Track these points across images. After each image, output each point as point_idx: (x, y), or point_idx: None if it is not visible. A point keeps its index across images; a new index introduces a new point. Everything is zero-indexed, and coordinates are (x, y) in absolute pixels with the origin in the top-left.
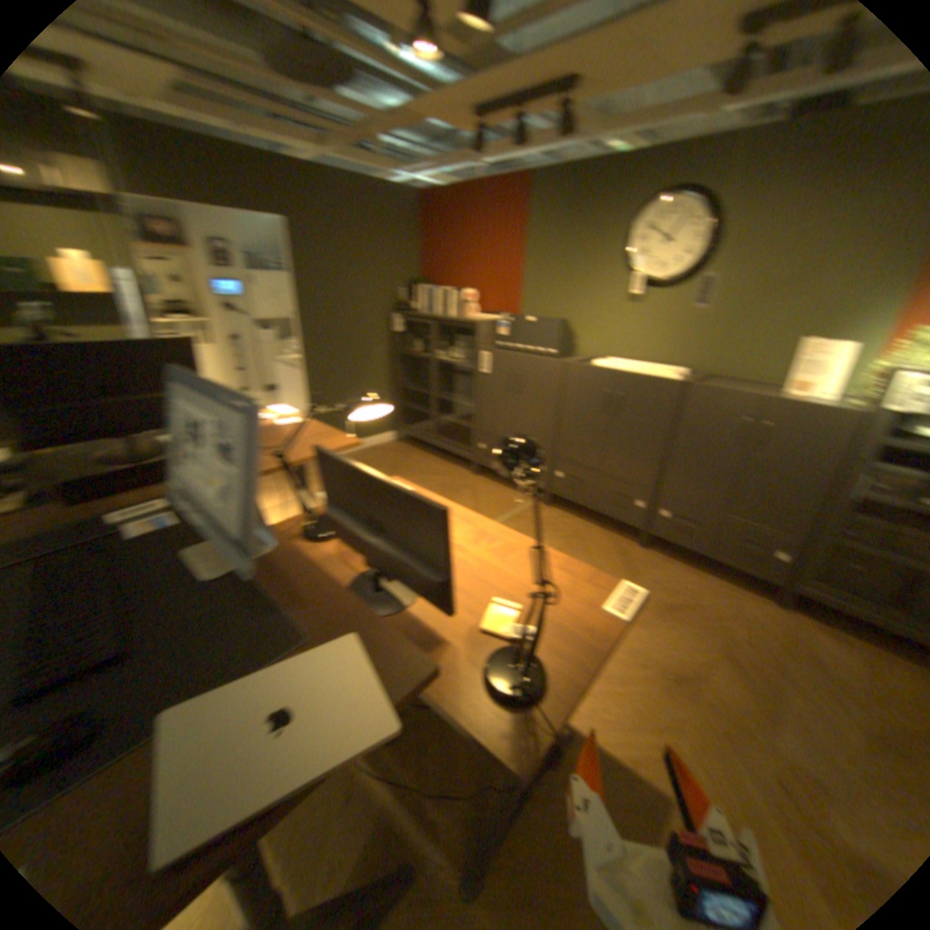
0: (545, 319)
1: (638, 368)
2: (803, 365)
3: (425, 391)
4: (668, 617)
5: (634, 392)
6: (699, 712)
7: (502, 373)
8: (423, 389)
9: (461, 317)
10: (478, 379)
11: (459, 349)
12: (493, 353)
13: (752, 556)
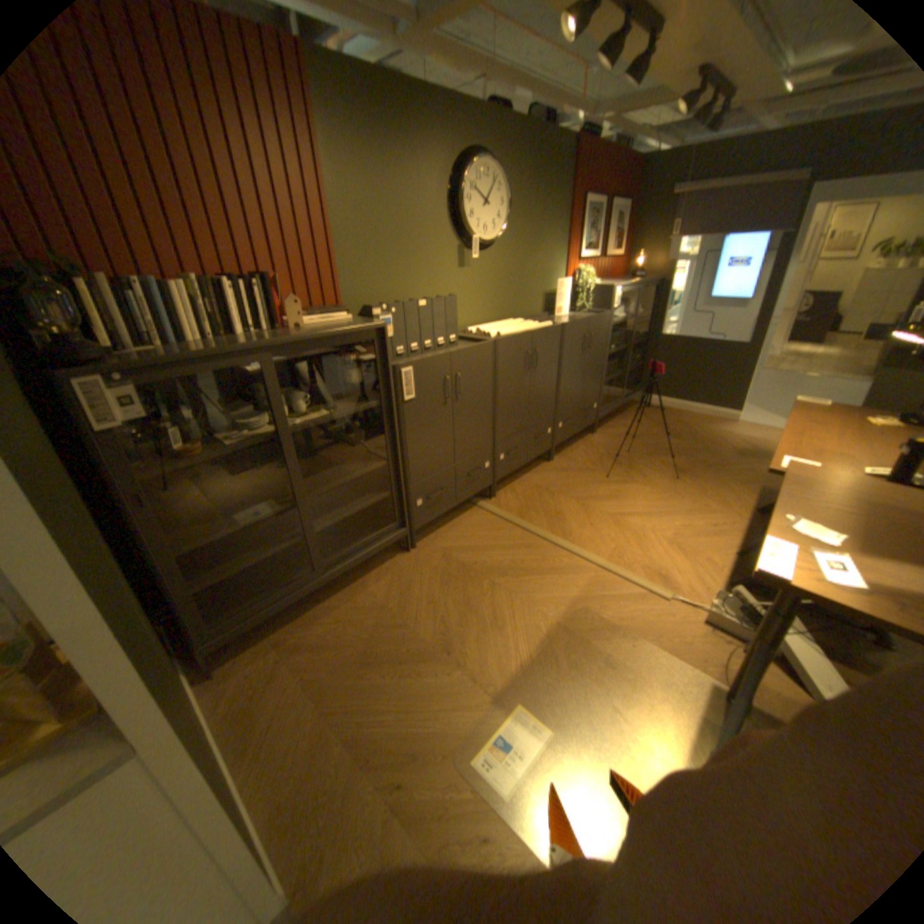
0: (439, 299)
1: (519, 327)
2: (559, 297)
3: (249, 518)
4: (628, 466)
5: (542, 346)
6: (699, 471)
7: (432, 387)
8: (236, 522)
9: (278, 332)
10: (386, 417)
11: (283, 397)
12: (416, 365)
13: (588, 416)
